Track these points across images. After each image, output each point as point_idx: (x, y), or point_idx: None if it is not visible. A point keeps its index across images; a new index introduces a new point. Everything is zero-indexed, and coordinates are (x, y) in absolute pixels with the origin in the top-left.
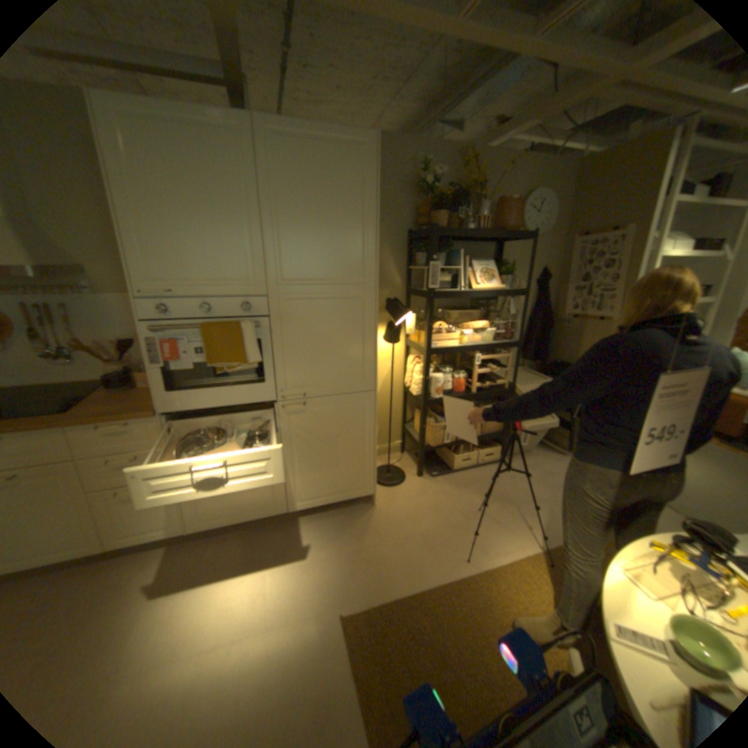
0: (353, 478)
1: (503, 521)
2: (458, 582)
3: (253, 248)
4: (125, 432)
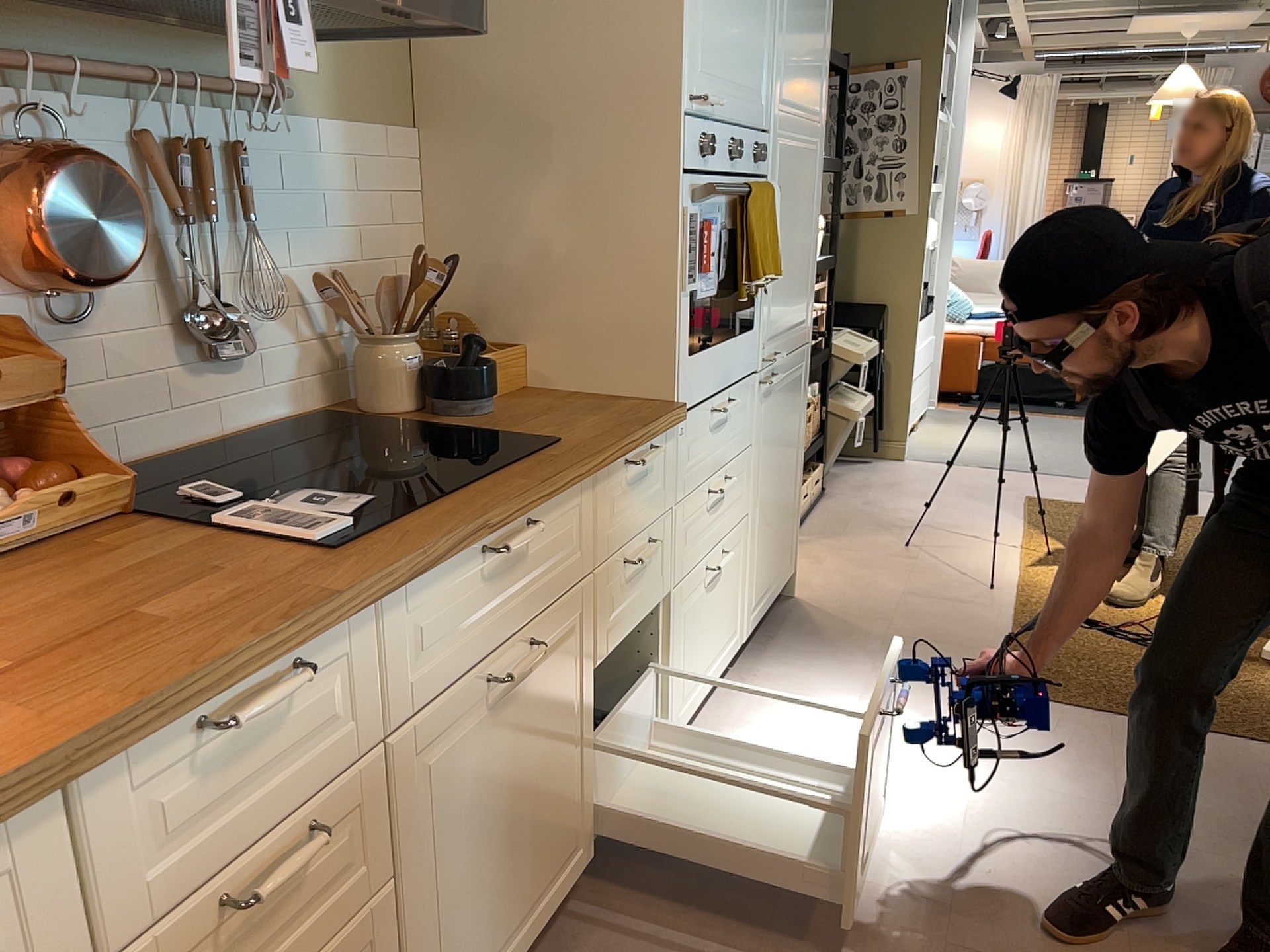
0: (786, 538)
1: (941, 542)
2: (1013, 604)
3: (770, 35)
4: (649, 468)
